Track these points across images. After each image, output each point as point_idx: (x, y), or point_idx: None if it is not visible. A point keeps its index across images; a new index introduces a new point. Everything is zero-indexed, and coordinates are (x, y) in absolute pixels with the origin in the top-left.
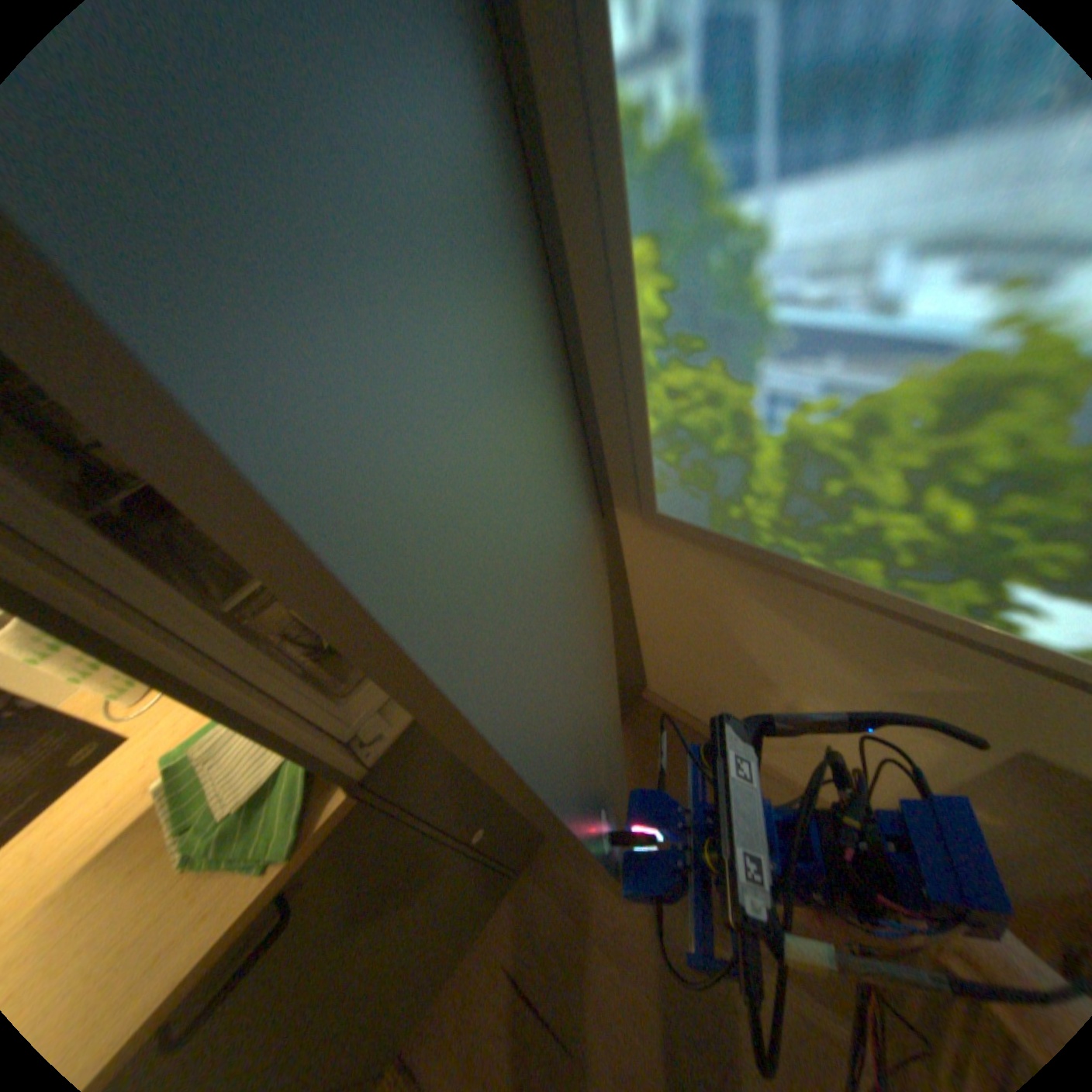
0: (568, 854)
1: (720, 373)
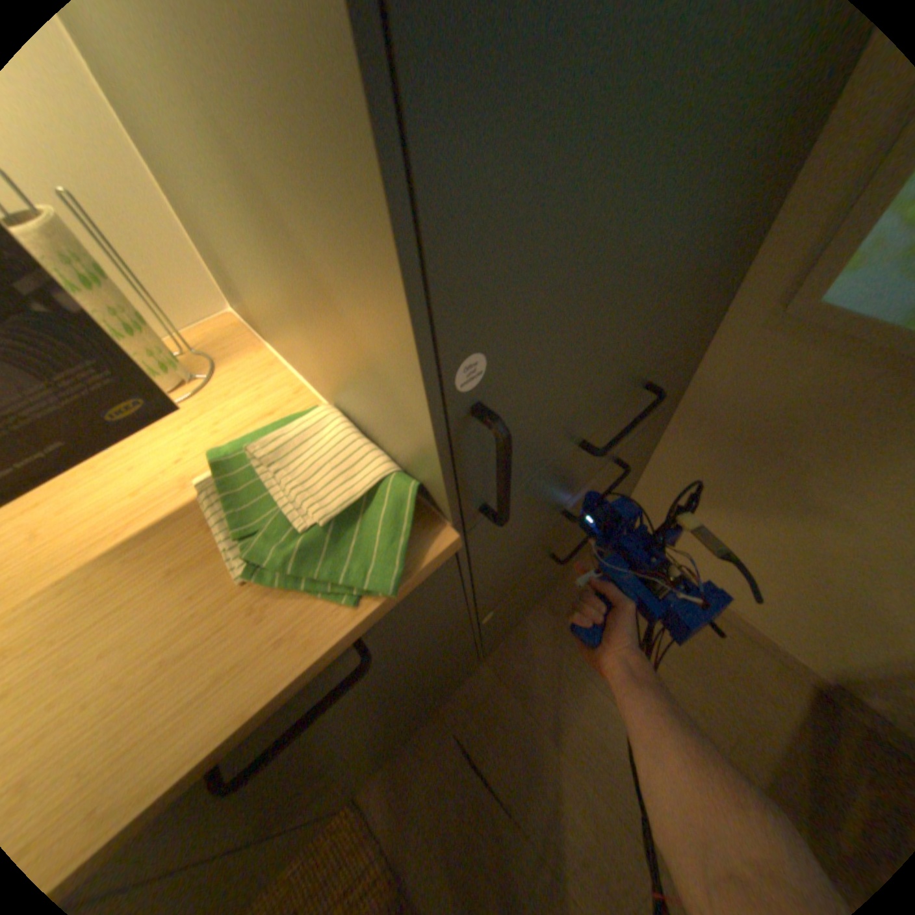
0: (525, 651)
1: None
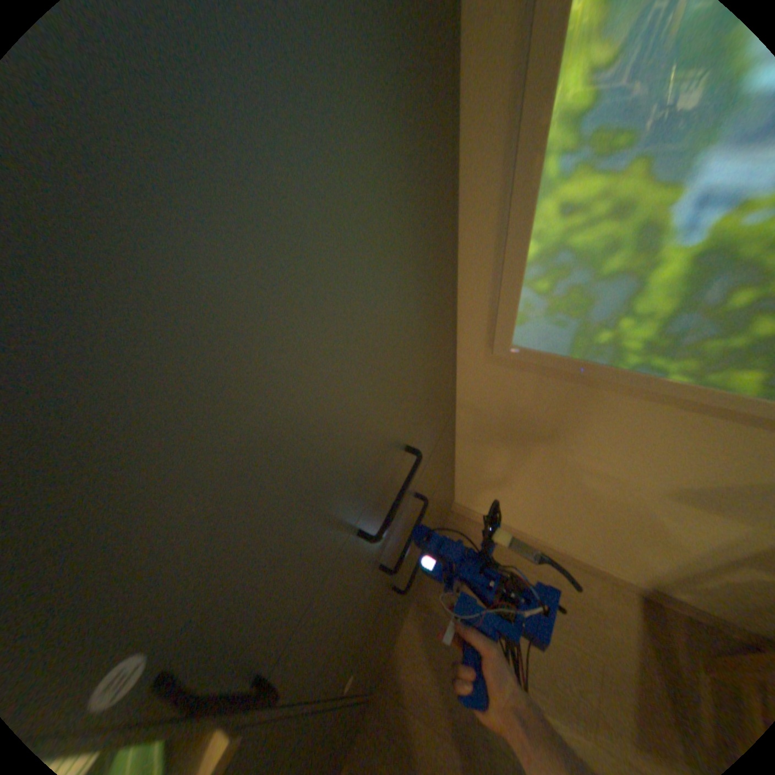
0: (410, 661)
1: (639, 176)
